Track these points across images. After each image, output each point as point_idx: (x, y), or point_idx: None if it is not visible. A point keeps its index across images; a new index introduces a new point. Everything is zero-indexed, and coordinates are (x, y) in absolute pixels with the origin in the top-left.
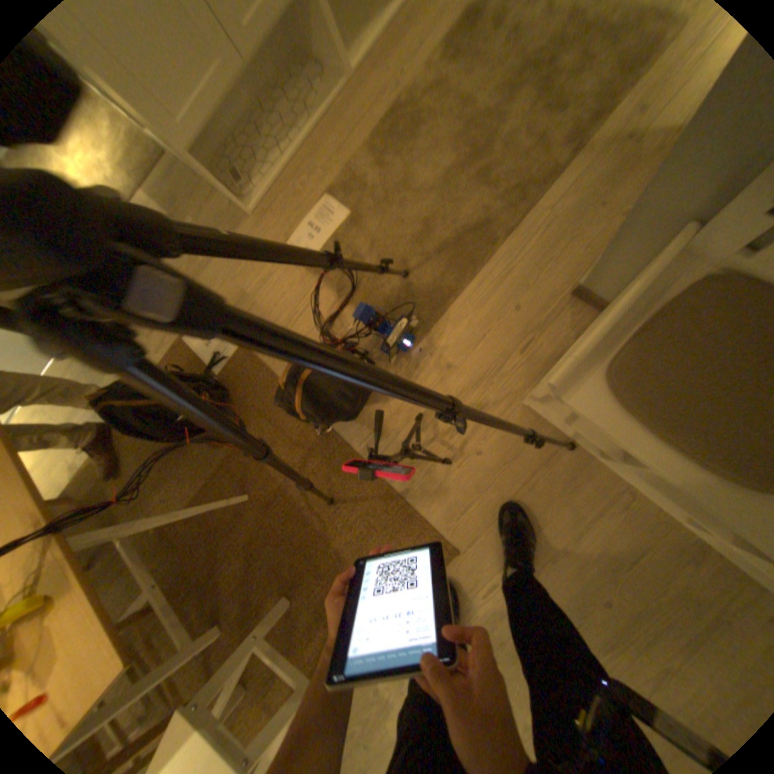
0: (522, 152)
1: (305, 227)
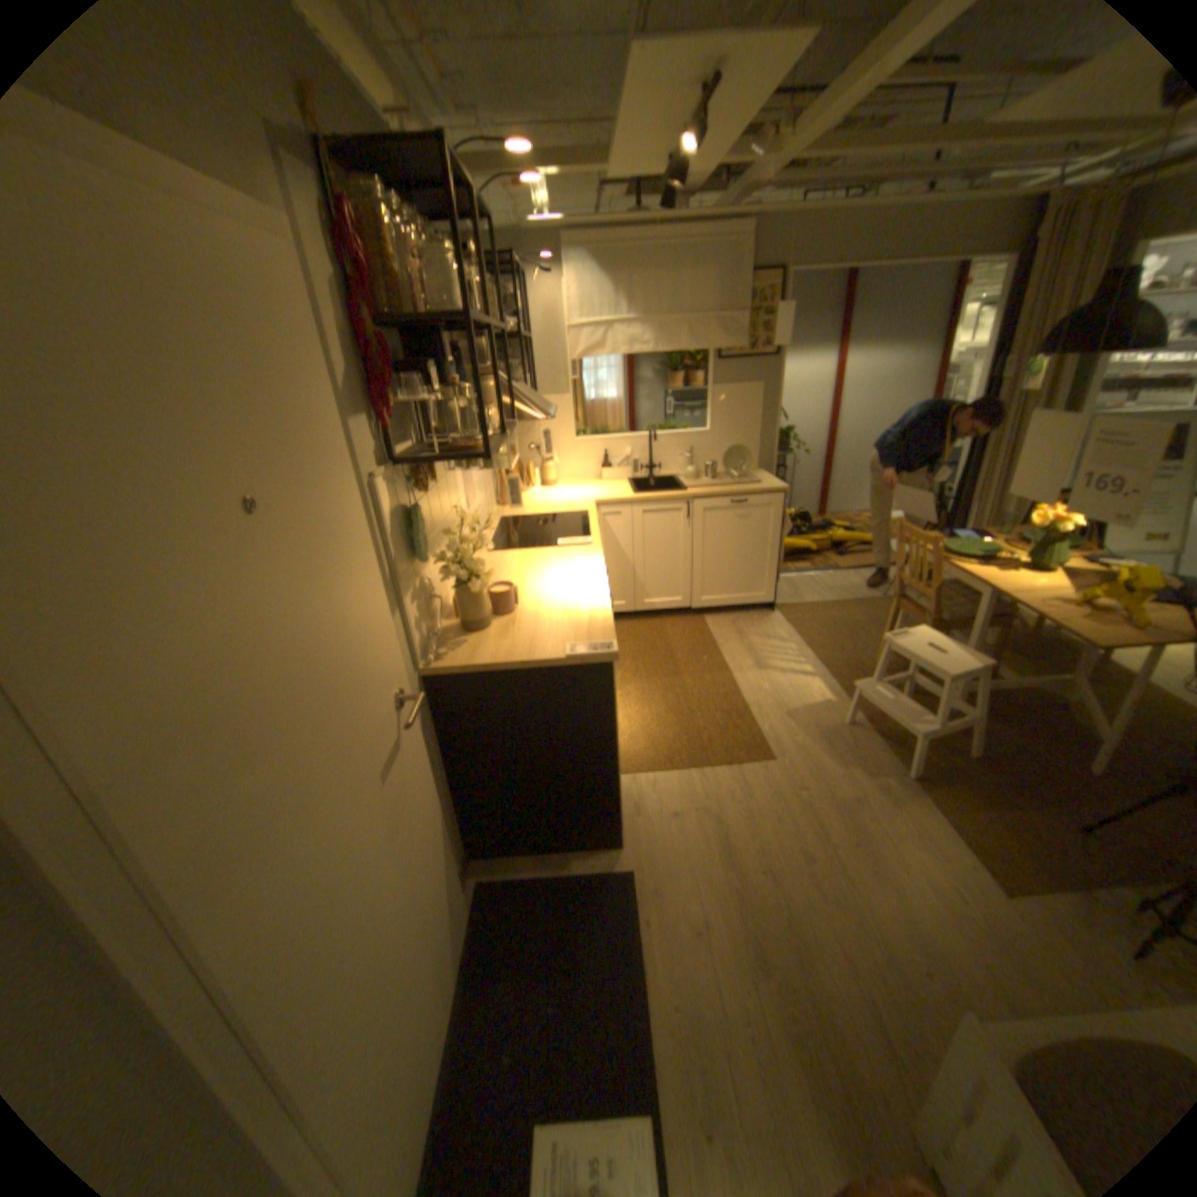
0: None
1: None
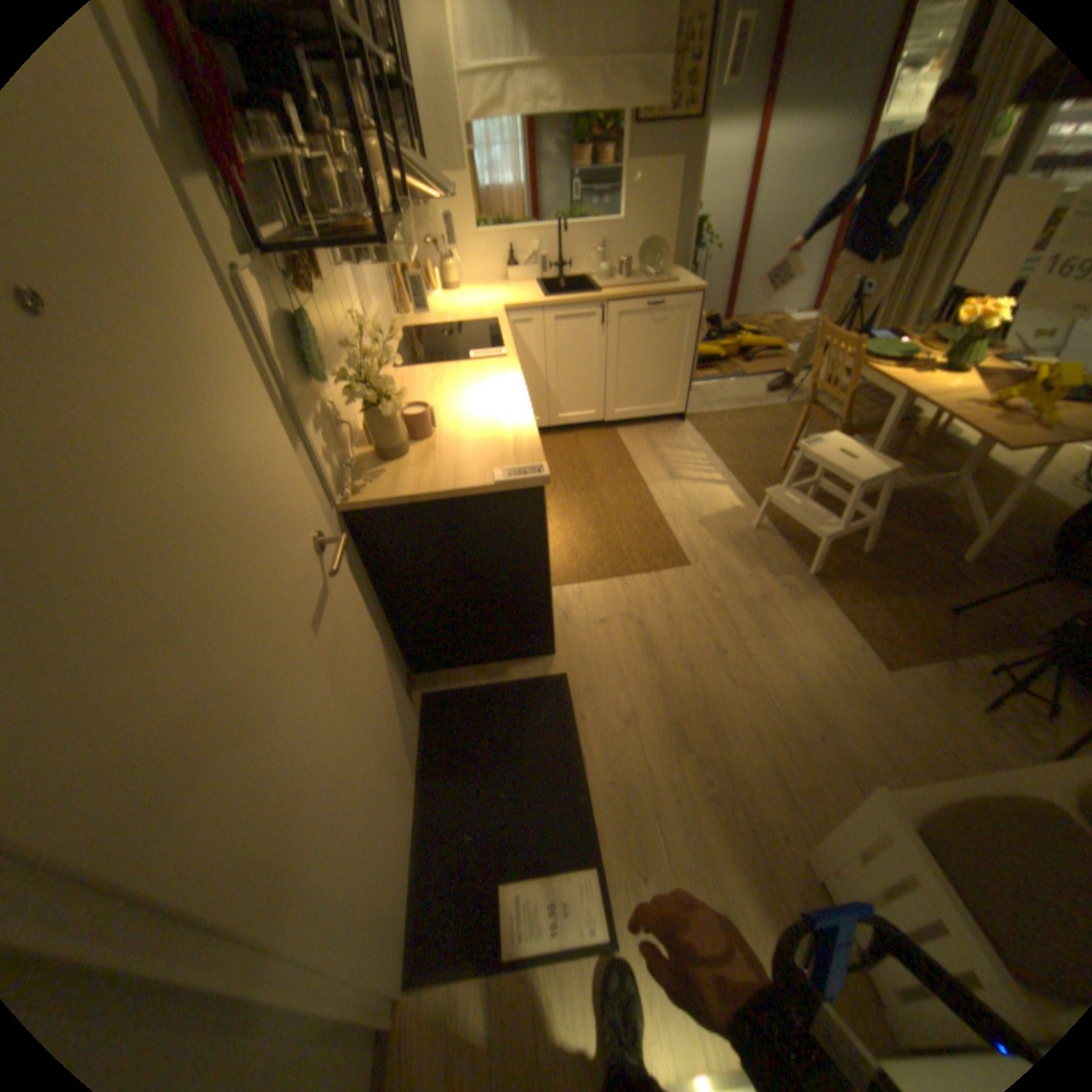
0: None
1: None
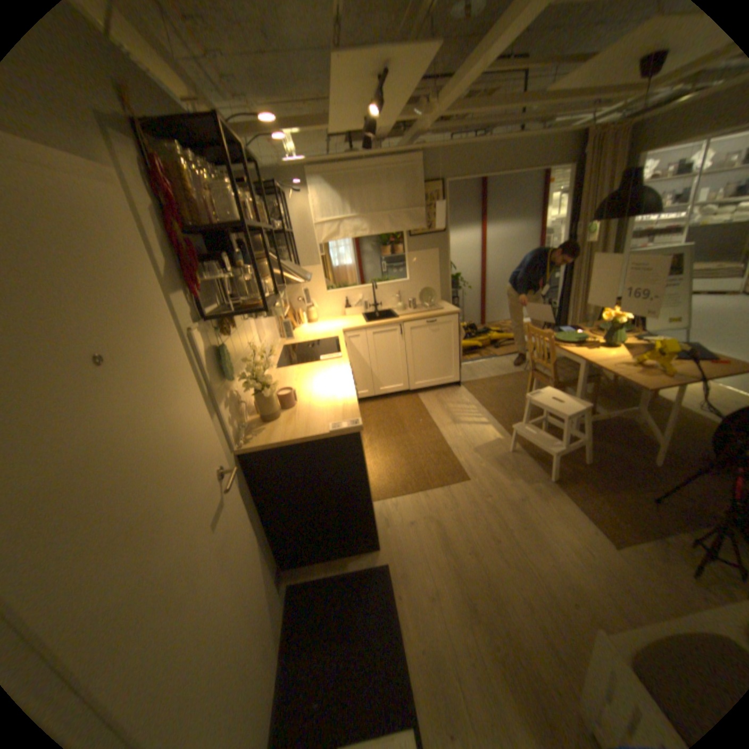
0: None
1: None
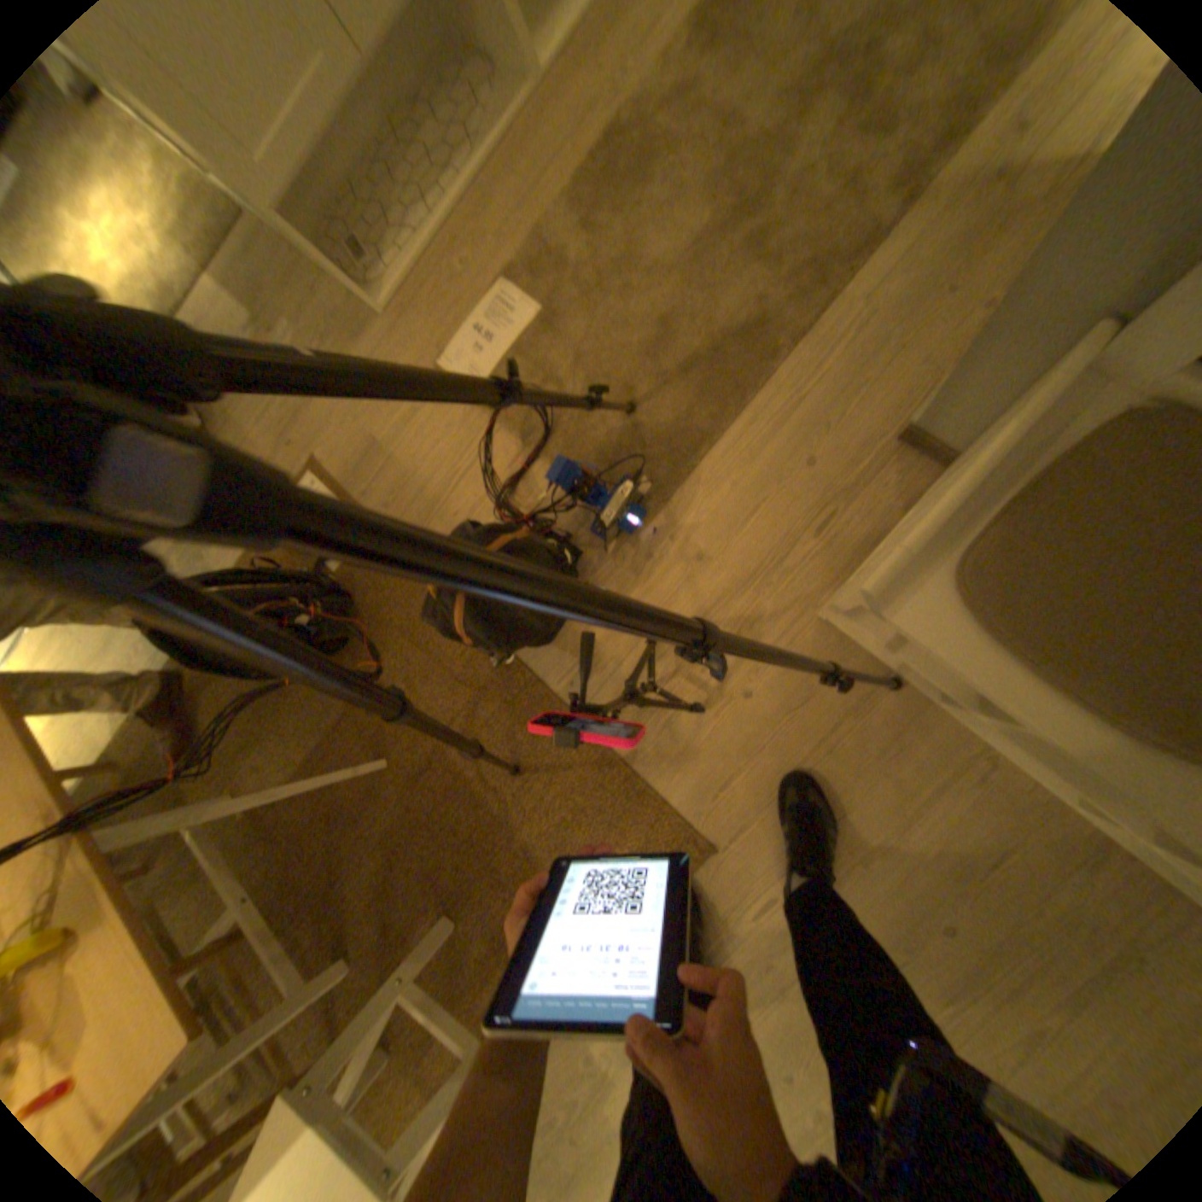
0: (821, 205)
1: (469, 332)
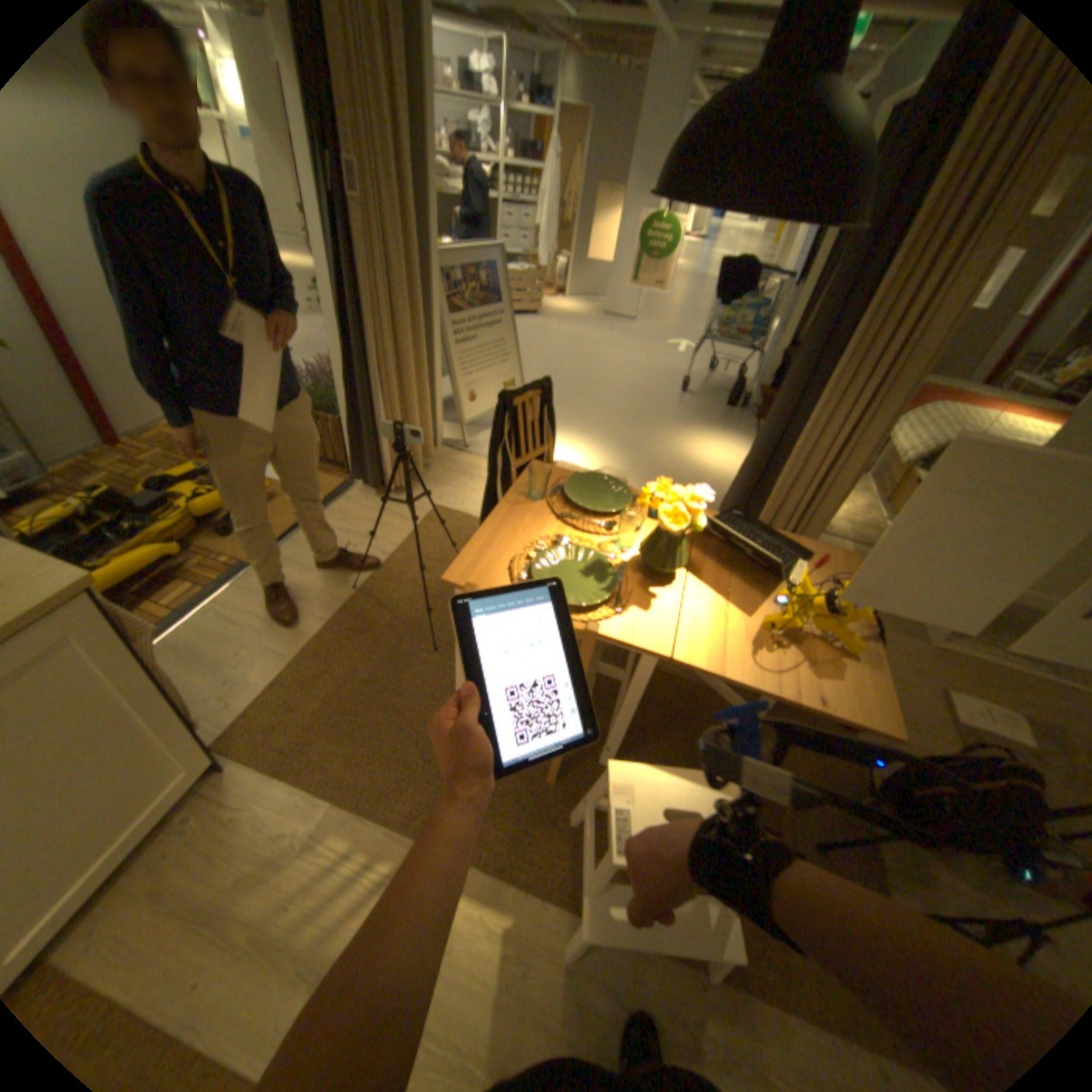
0: None
1: (983, 707)
